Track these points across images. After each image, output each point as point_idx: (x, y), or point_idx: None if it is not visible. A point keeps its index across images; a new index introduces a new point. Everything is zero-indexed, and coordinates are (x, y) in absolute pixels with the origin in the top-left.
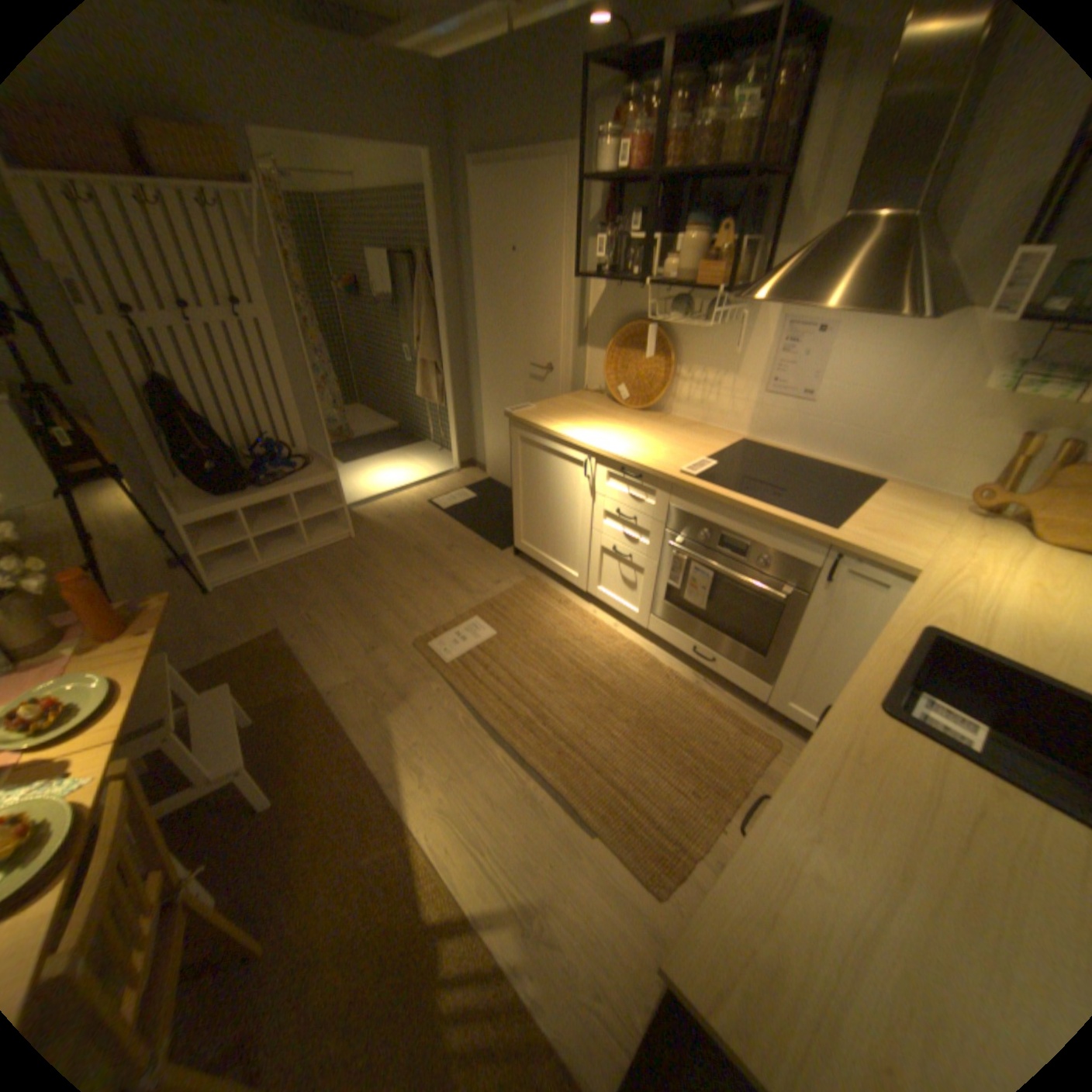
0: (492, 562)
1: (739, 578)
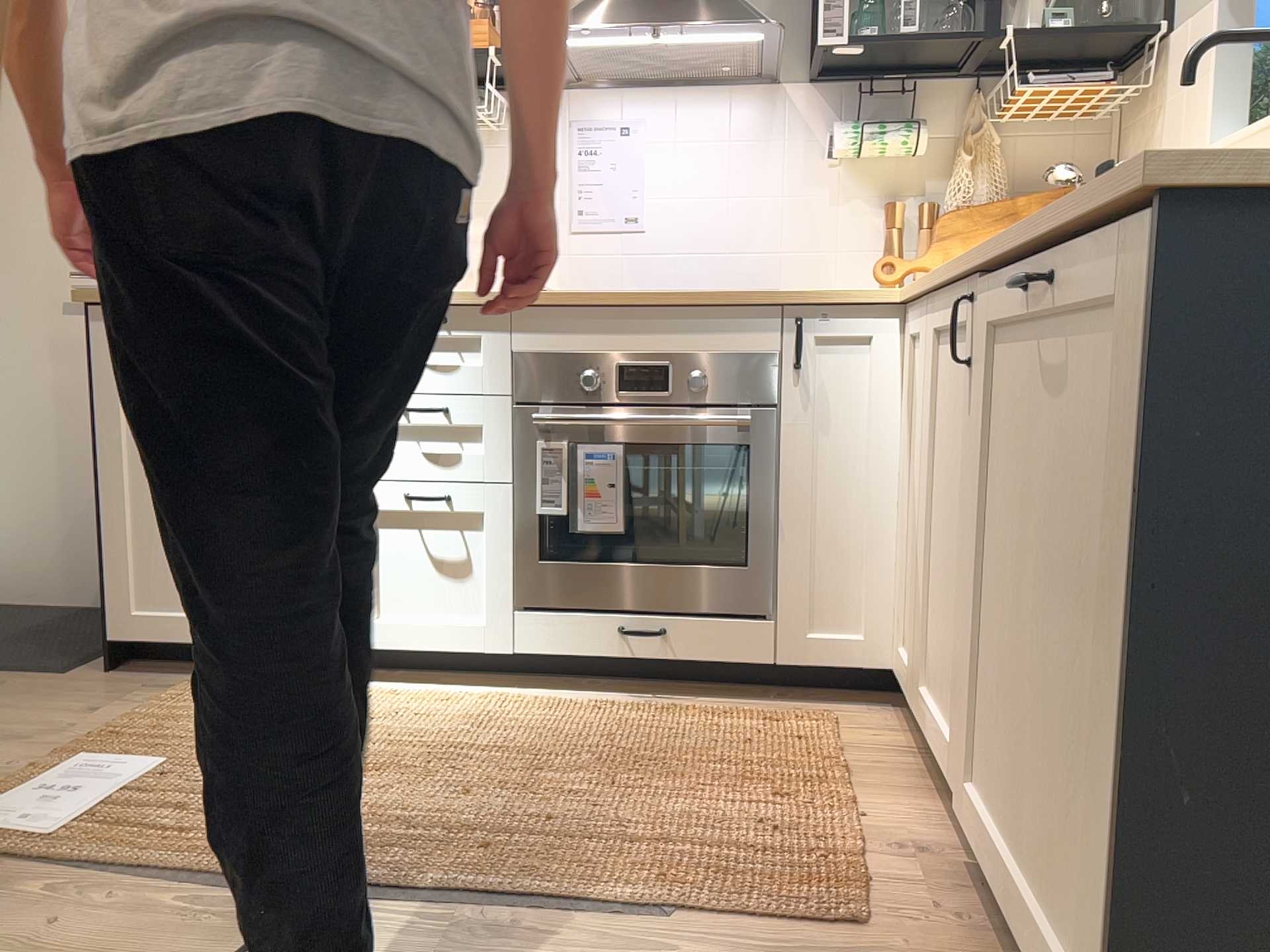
0: (46, 693)
1: (675, 420)
